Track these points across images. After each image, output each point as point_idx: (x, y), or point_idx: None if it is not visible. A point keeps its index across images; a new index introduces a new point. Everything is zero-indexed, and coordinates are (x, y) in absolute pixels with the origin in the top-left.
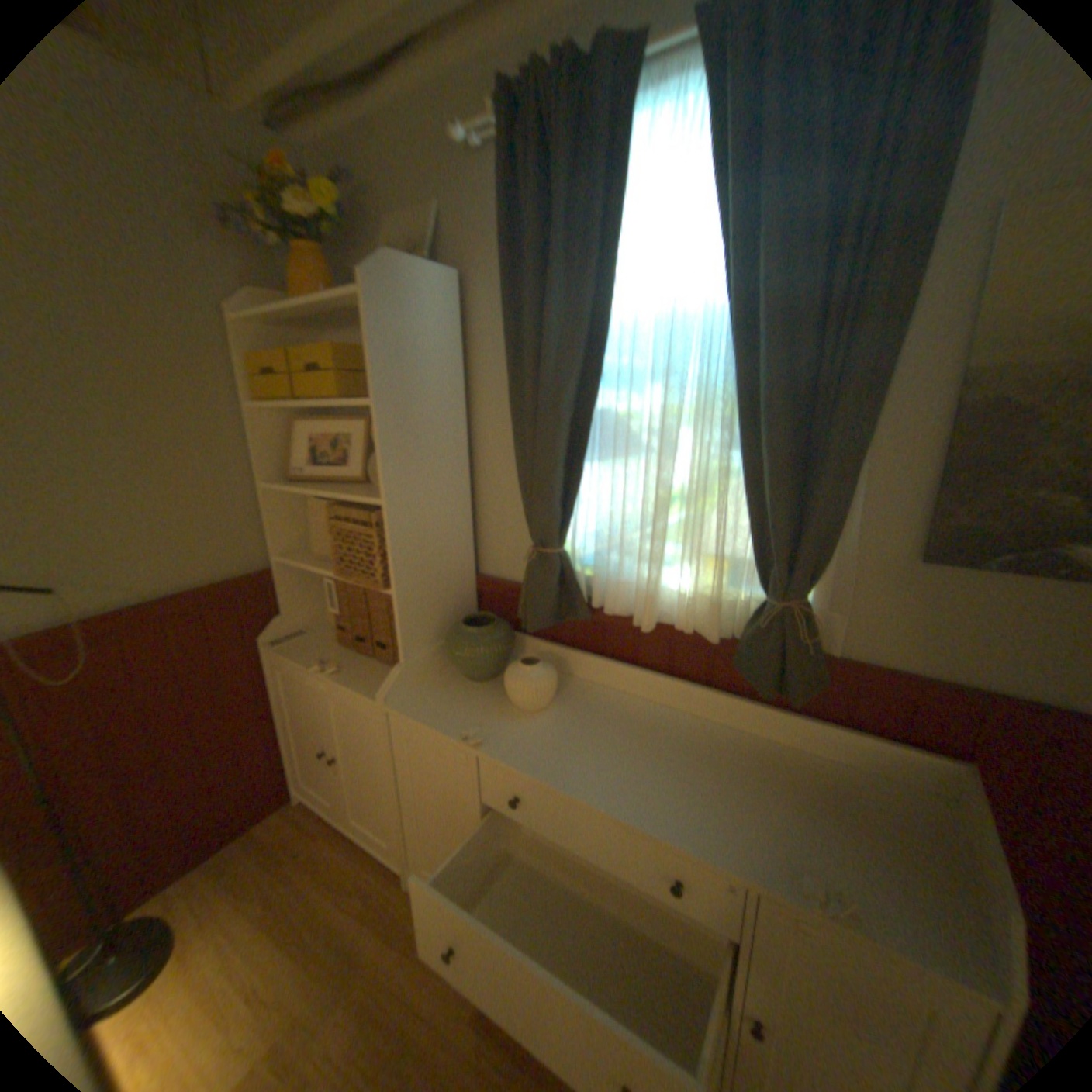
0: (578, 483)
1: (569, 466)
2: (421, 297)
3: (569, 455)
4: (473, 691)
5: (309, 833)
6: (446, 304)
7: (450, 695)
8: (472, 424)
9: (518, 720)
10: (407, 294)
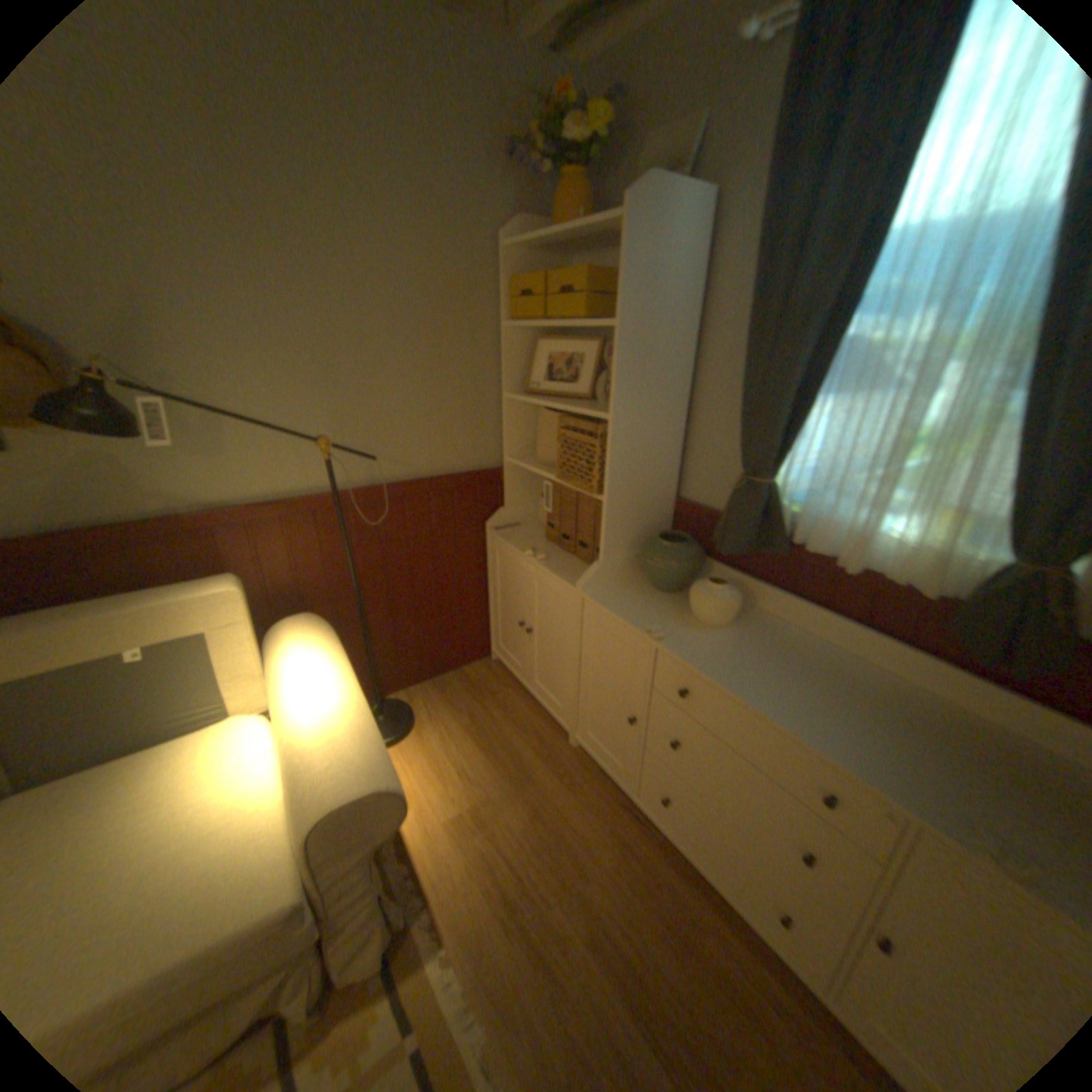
0: (808, 416)
1: (801, 397)
2: (679, 219)
3: (804, 386)
4: (659, 599)
5: (504, 683)
6: (702, 224)
7: (639, 598)
8: (702, 350)
9: (699, 631)
10: (667, 216)
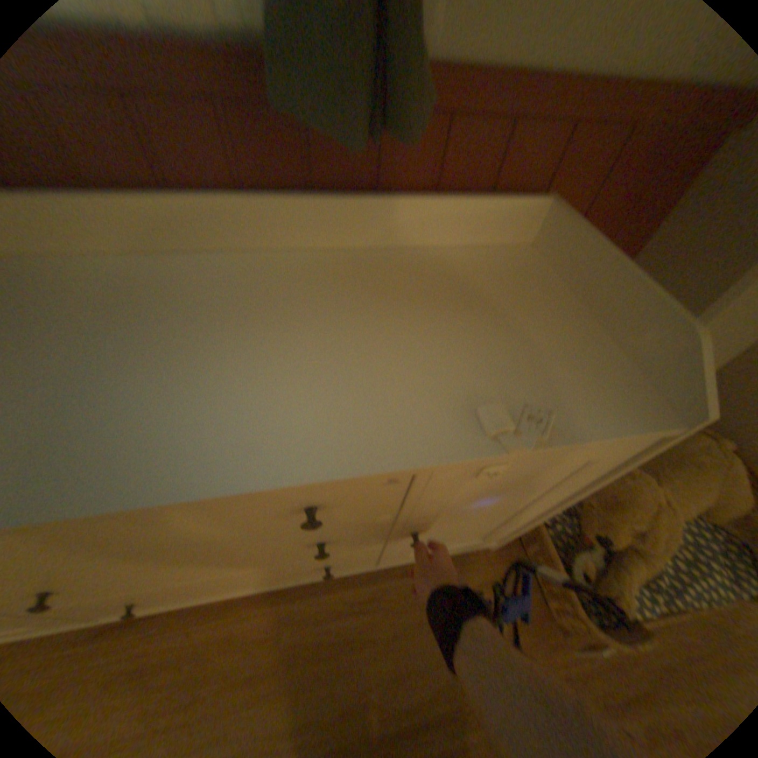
0: None
1: None
2: None
3: None
4: None
5: None
6: None
7: None
8: None
9: None
10: None
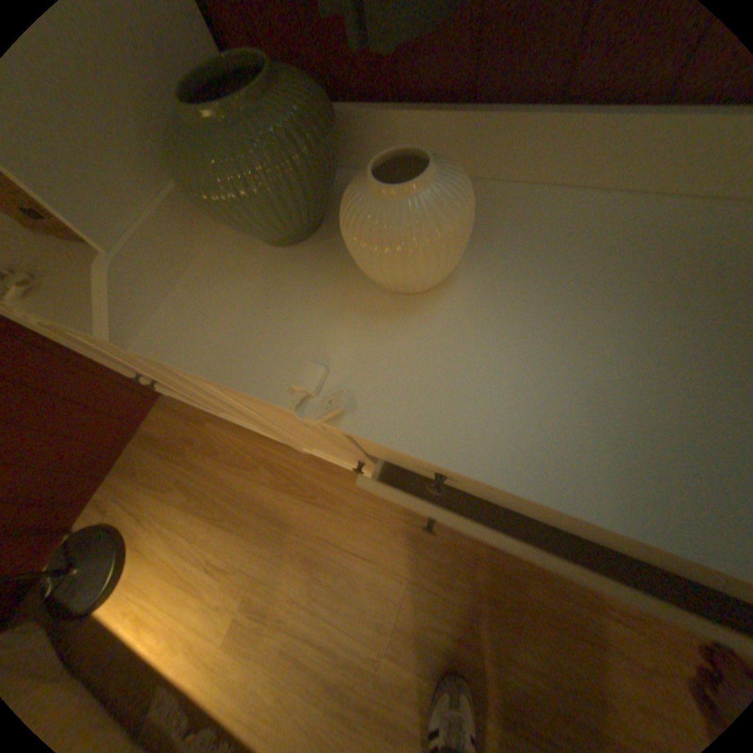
0: None
1: None
2: None
3: None
4: (287, 267)
5: (194, 418)
6: None
7: (245, 288)
8: None
9: (404, 318)
10: None
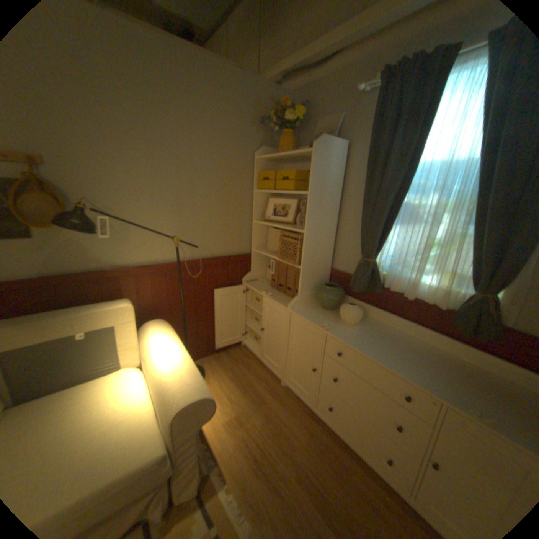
0: (388, 234)
1: (385, 226)
2: (333, 153)
3: (386, 221)
4: (325, 313)
5: (247, 356)
6: (342, 155)
7: (316, 312)
8: (342, 205)
9: (344, 326)
10: (329, 152)
